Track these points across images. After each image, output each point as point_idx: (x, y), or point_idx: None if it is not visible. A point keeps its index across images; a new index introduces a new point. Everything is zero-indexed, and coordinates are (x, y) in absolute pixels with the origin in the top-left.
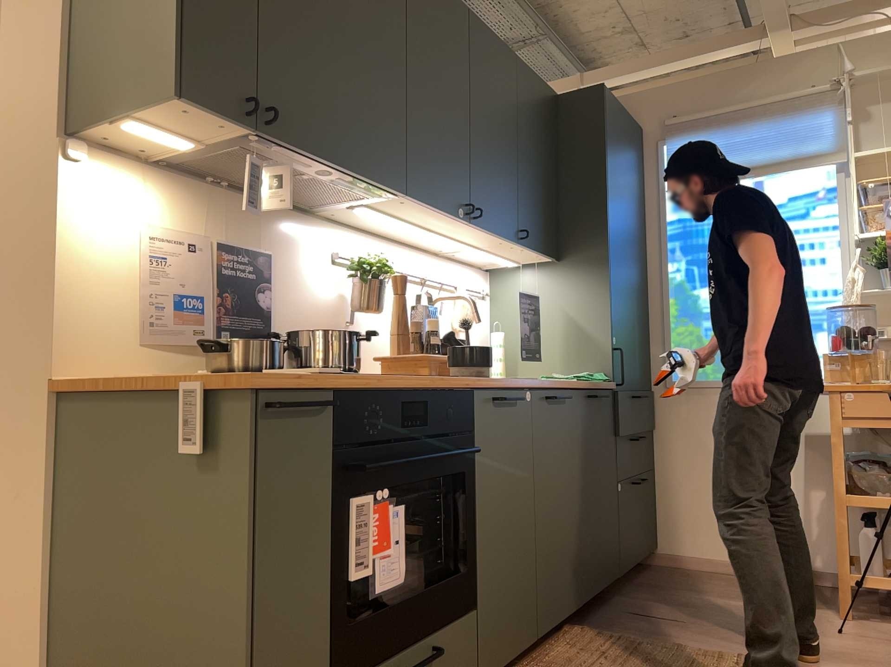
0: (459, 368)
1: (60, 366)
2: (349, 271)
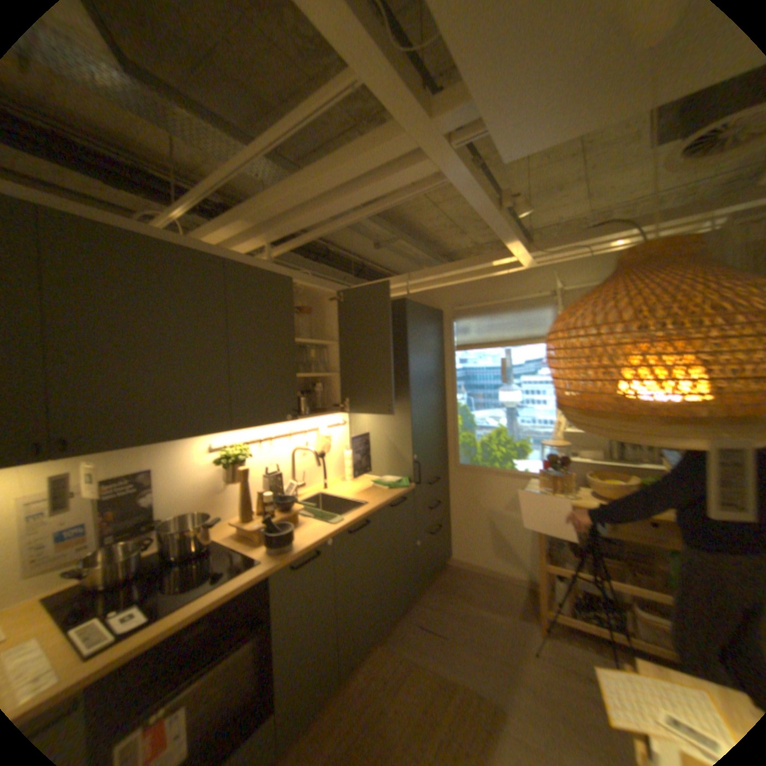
0: (267, 551)
1: None
2: (217, 463)
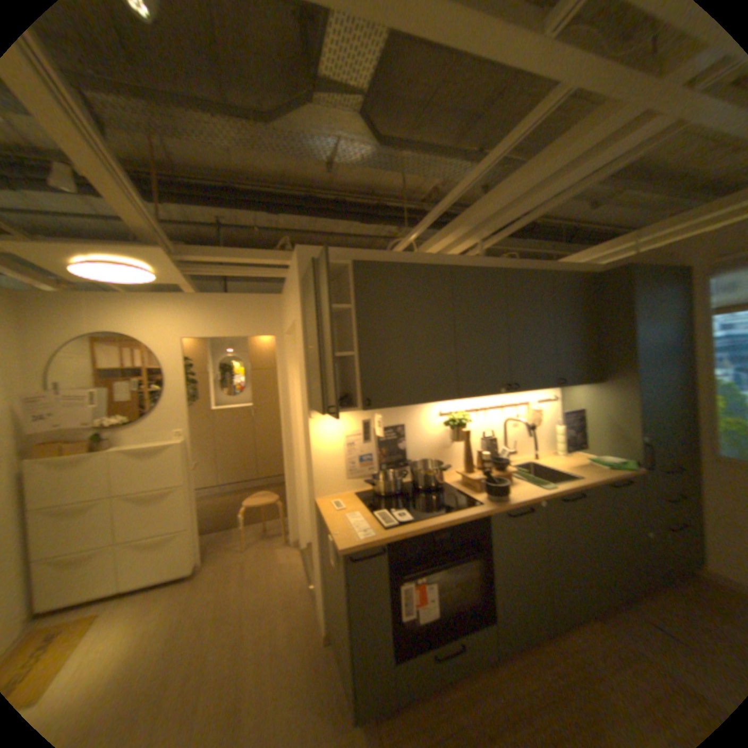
0: (487, 496)
1: (316, 494)
2: (444, 423)
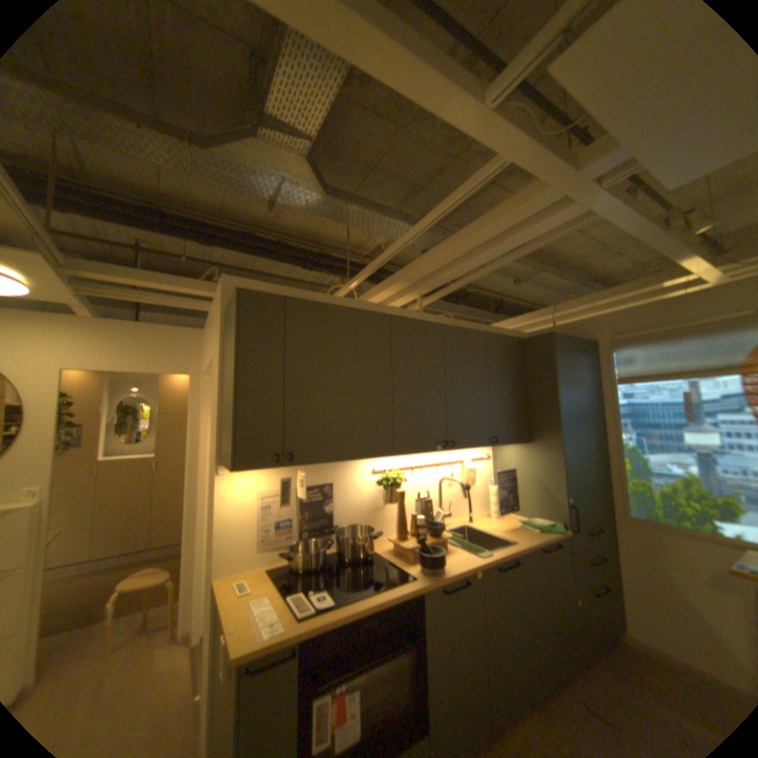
0: (422, 569)
1: (215, 576)
2: (378, 483)
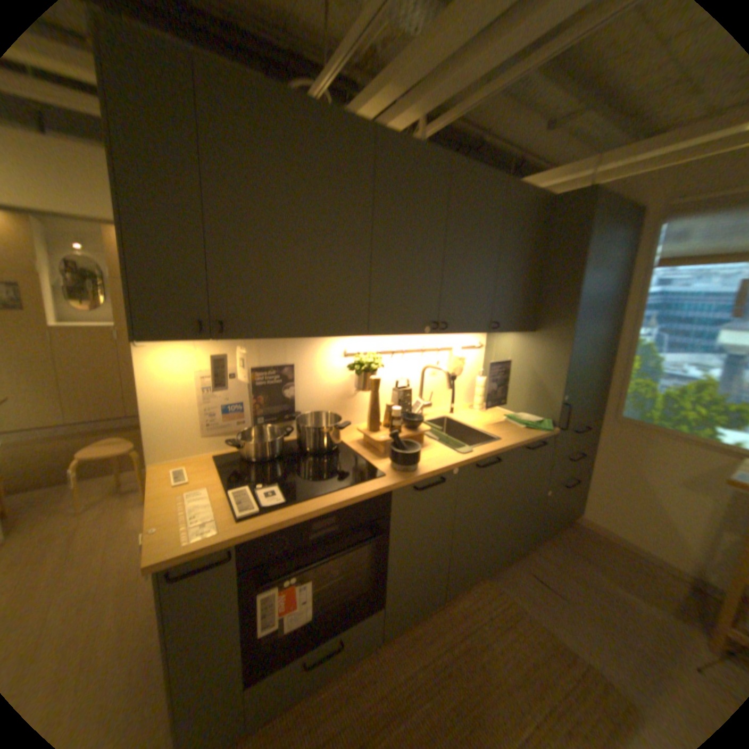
0: (392, 464)
1: (150, 459)
2: (350, 367)
